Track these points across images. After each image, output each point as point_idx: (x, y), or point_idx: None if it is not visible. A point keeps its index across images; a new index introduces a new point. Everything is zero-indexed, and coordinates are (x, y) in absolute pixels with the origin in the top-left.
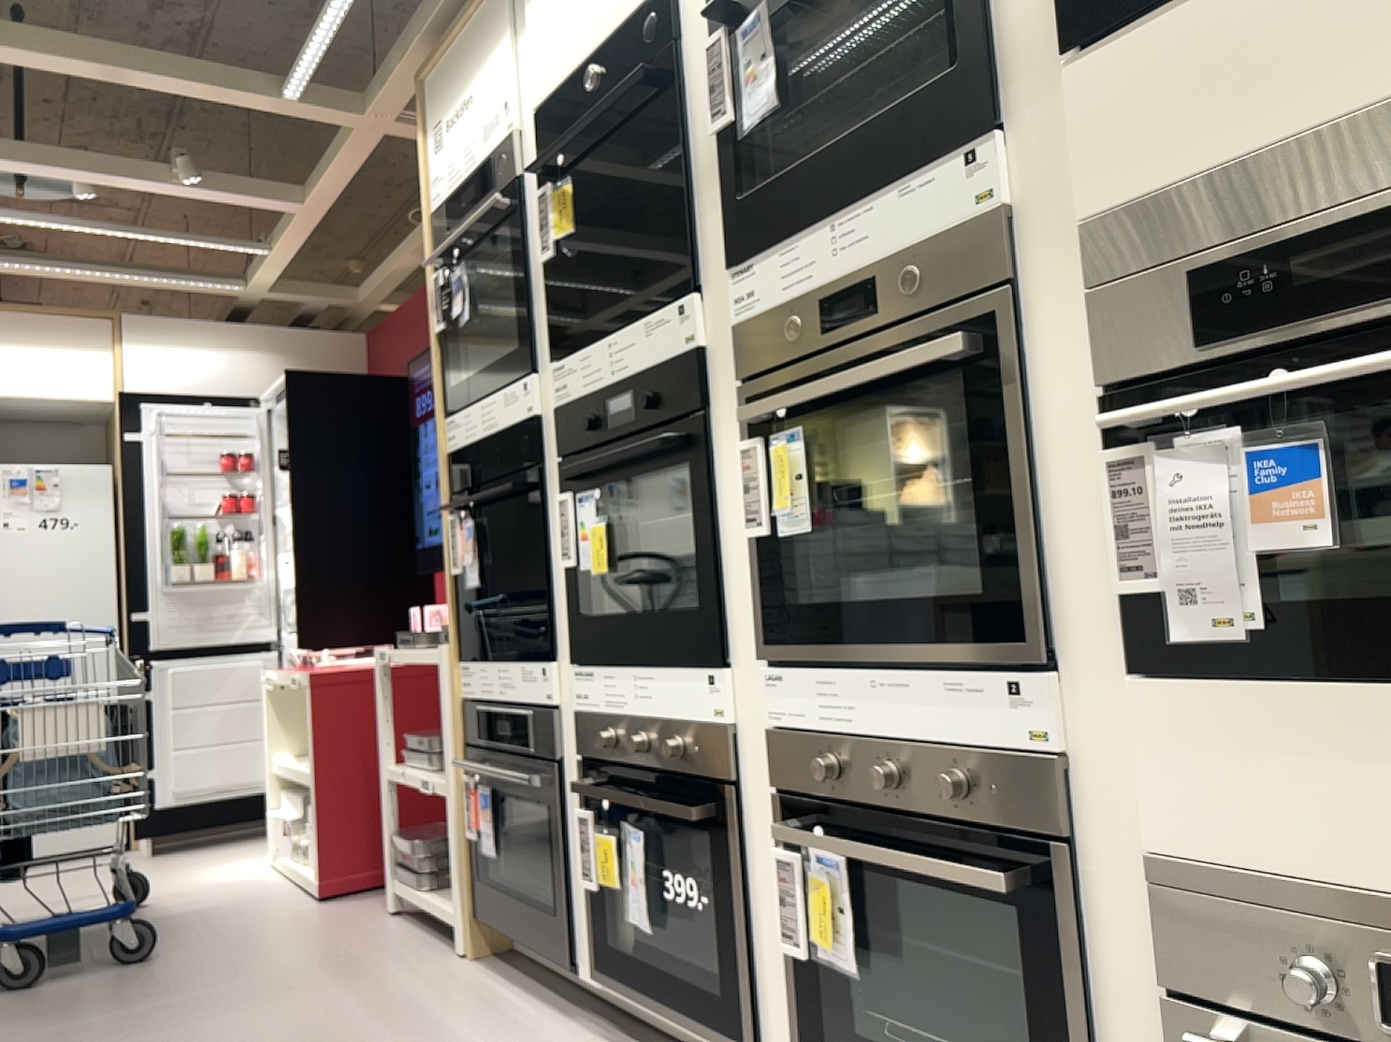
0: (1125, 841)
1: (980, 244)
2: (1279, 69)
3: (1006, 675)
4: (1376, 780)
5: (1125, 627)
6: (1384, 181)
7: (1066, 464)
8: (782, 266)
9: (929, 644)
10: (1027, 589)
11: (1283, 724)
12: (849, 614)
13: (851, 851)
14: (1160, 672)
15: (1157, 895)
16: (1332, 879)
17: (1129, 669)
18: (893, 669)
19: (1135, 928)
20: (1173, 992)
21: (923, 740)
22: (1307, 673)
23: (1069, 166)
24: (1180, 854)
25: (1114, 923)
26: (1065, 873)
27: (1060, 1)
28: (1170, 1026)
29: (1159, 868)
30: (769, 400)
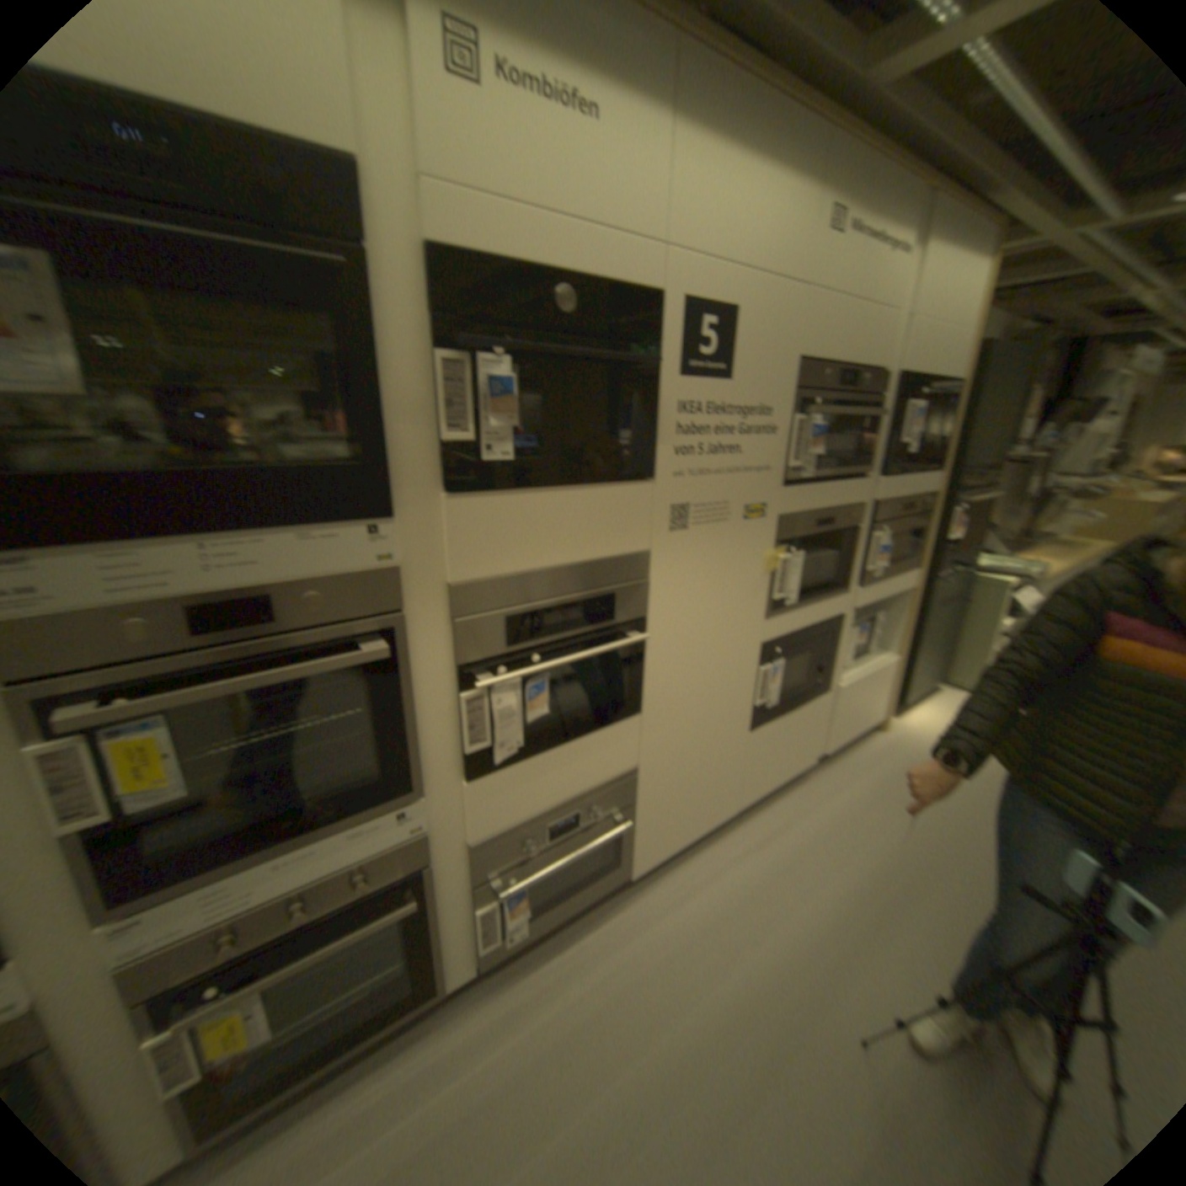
0: (448, 849)
1: (380, 587)
2: (543, 542)
3: (390, 815)
4: (546, 780)
5: (455, 765)
6: (568, 592)
7: (426, 701)
8: (103, 569)
9: (330, 823)
10: (407, 769)
11: (520, 776)
12: (238, 838)
13: (277, 977)
14: (475, 778)
15: (469, 860)
16: (530, 815)
17: (456, 781)
18: (290, 852)
19: (450, 878)
20: (474, 888)
21: (322, 877)
22: (529, 756)
23: (444, 555)
24: (479, 839)
25: (441, 882)
26: (422, 881)
27: (444, 460)
28: (465, 900)
29: (471, 850)
30: (126, 707)
